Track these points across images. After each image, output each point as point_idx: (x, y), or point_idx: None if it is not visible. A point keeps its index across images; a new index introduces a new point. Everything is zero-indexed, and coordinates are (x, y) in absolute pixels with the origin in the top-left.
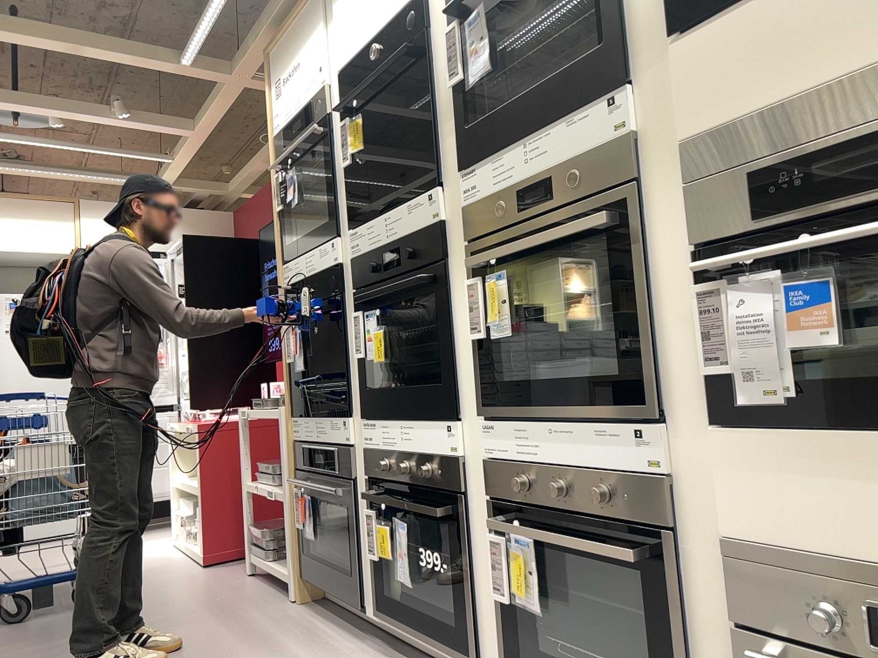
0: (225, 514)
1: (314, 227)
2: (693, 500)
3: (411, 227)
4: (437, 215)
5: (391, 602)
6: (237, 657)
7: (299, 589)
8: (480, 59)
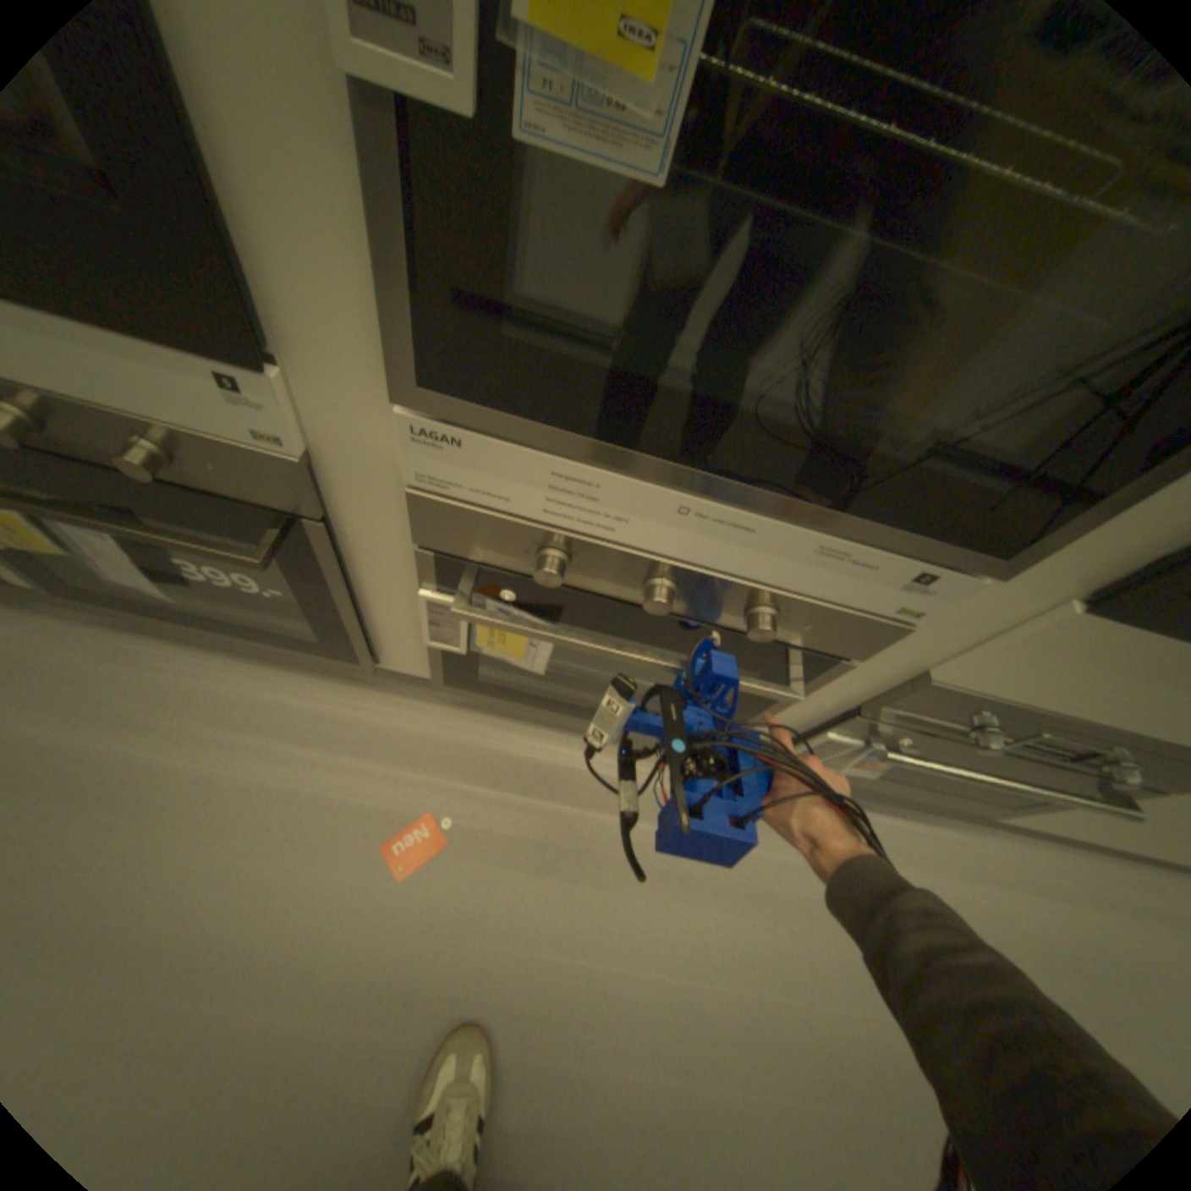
0: None
1: None
2: (919, 640)
3: None
4: None
5: (101, 591)
6: None
7: None
8: None
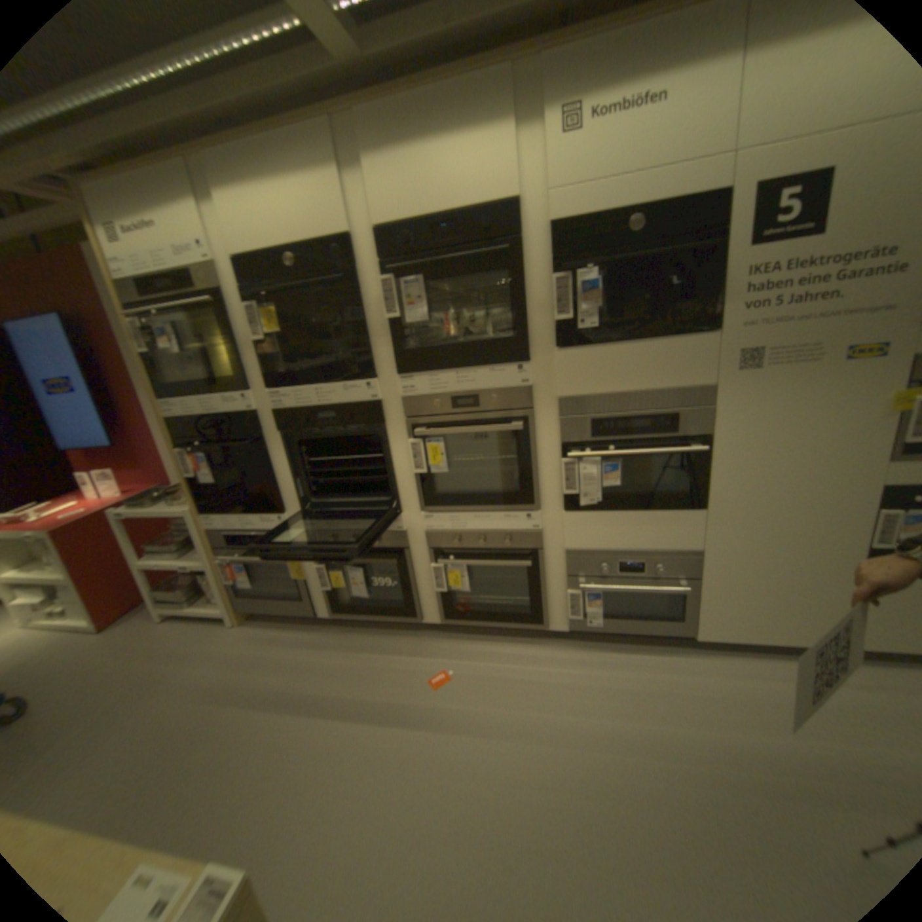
0: (100, 593)
1: (195, 374)
2: (549, 538)
3: (347, 401)
4: (375, 398)
5: (343, 609)
6: (243, 685)
7: (233, 621)
8: (417, 311)
